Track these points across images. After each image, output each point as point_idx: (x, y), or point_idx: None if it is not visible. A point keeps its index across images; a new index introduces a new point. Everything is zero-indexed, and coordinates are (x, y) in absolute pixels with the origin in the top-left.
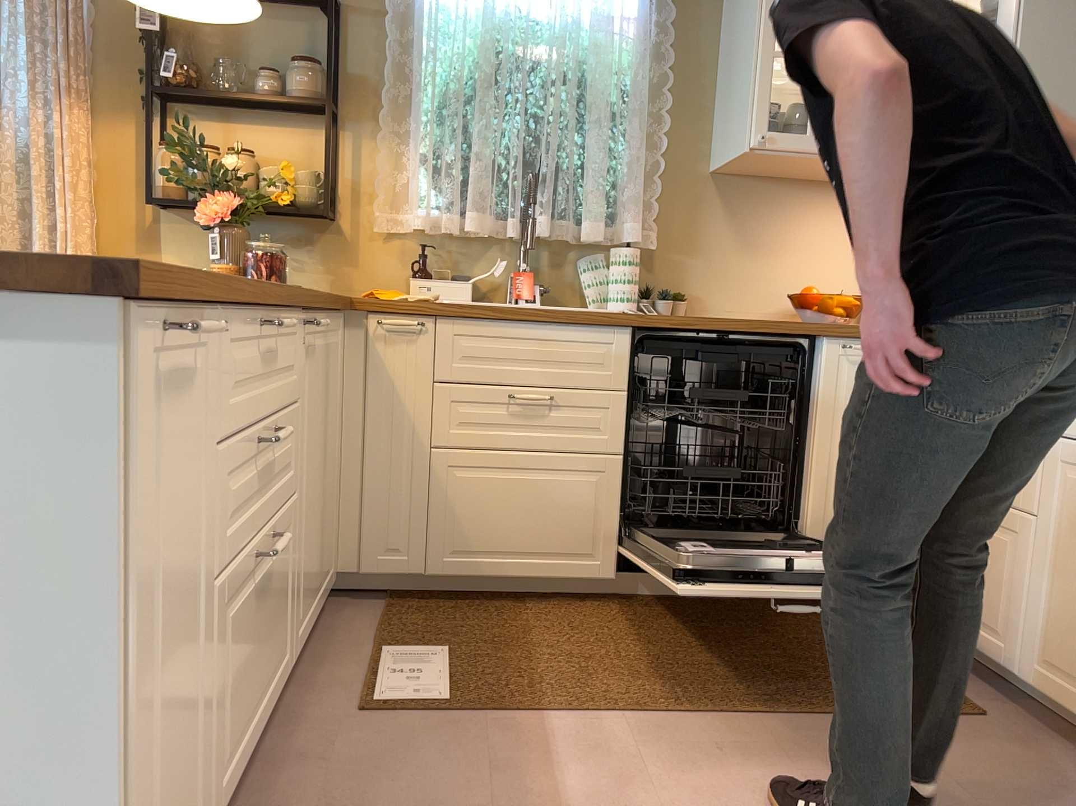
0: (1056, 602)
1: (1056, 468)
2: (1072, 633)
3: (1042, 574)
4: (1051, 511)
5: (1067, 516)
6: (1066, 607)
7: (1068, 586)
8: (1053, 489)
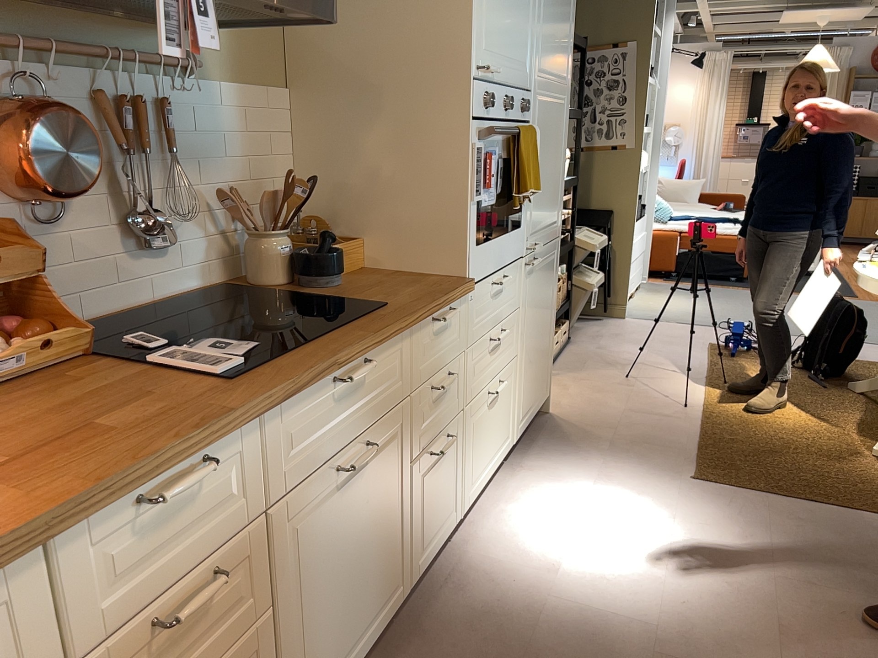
0: (301, 650)
1: (278, 537)
2: (318, 651)
3: (285, 647)
4: (281, 583)
5: (296, 567)
6: (310, 640)
7: (309, 620)
8: (280, 560)
